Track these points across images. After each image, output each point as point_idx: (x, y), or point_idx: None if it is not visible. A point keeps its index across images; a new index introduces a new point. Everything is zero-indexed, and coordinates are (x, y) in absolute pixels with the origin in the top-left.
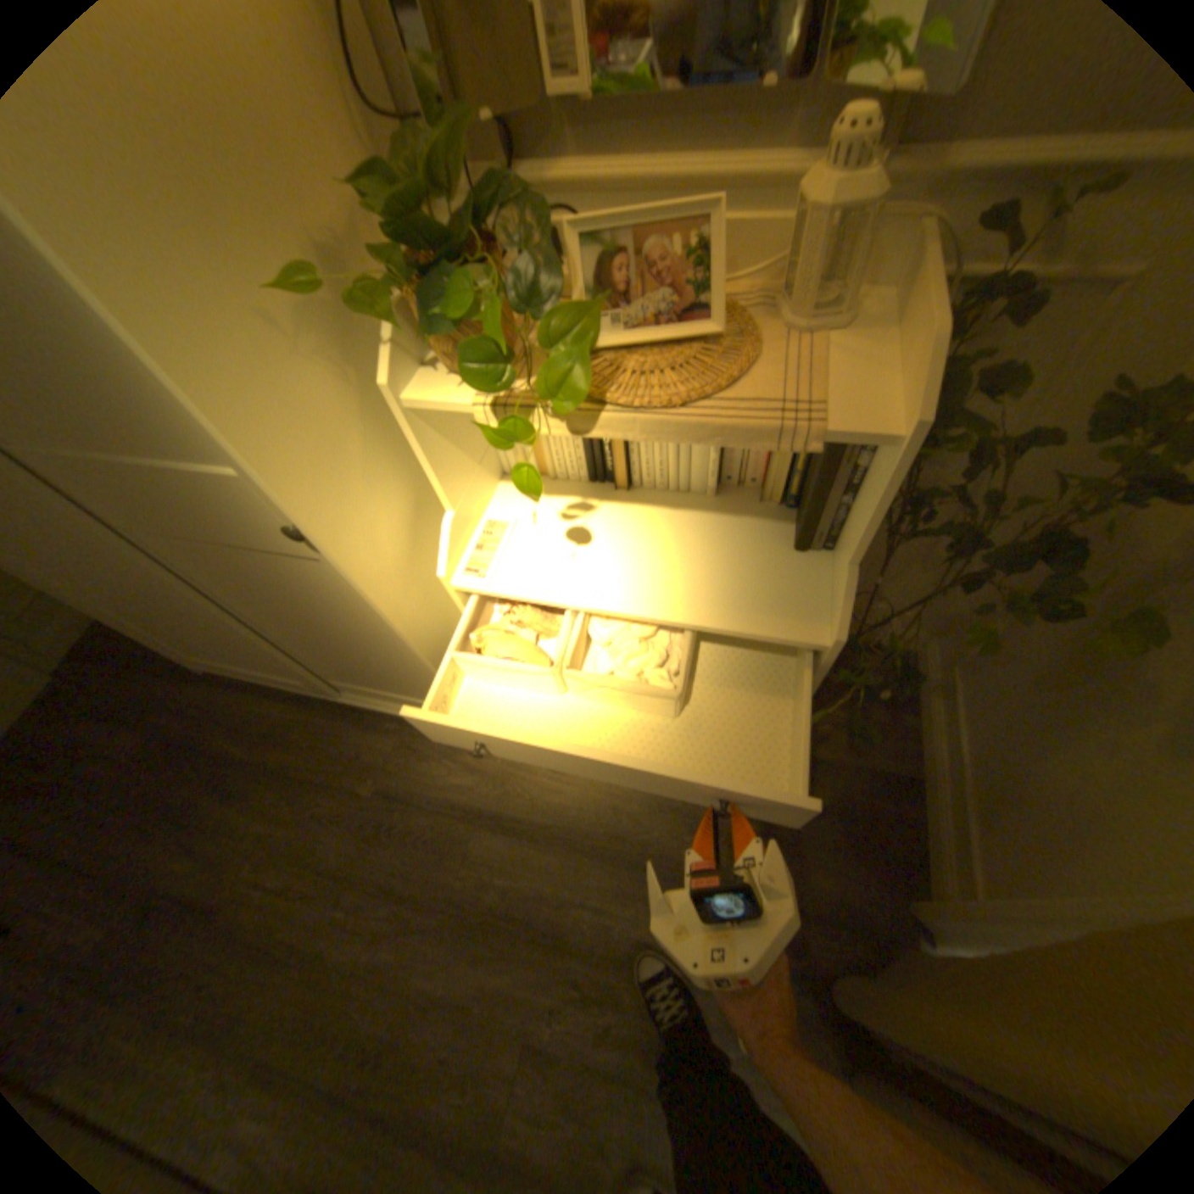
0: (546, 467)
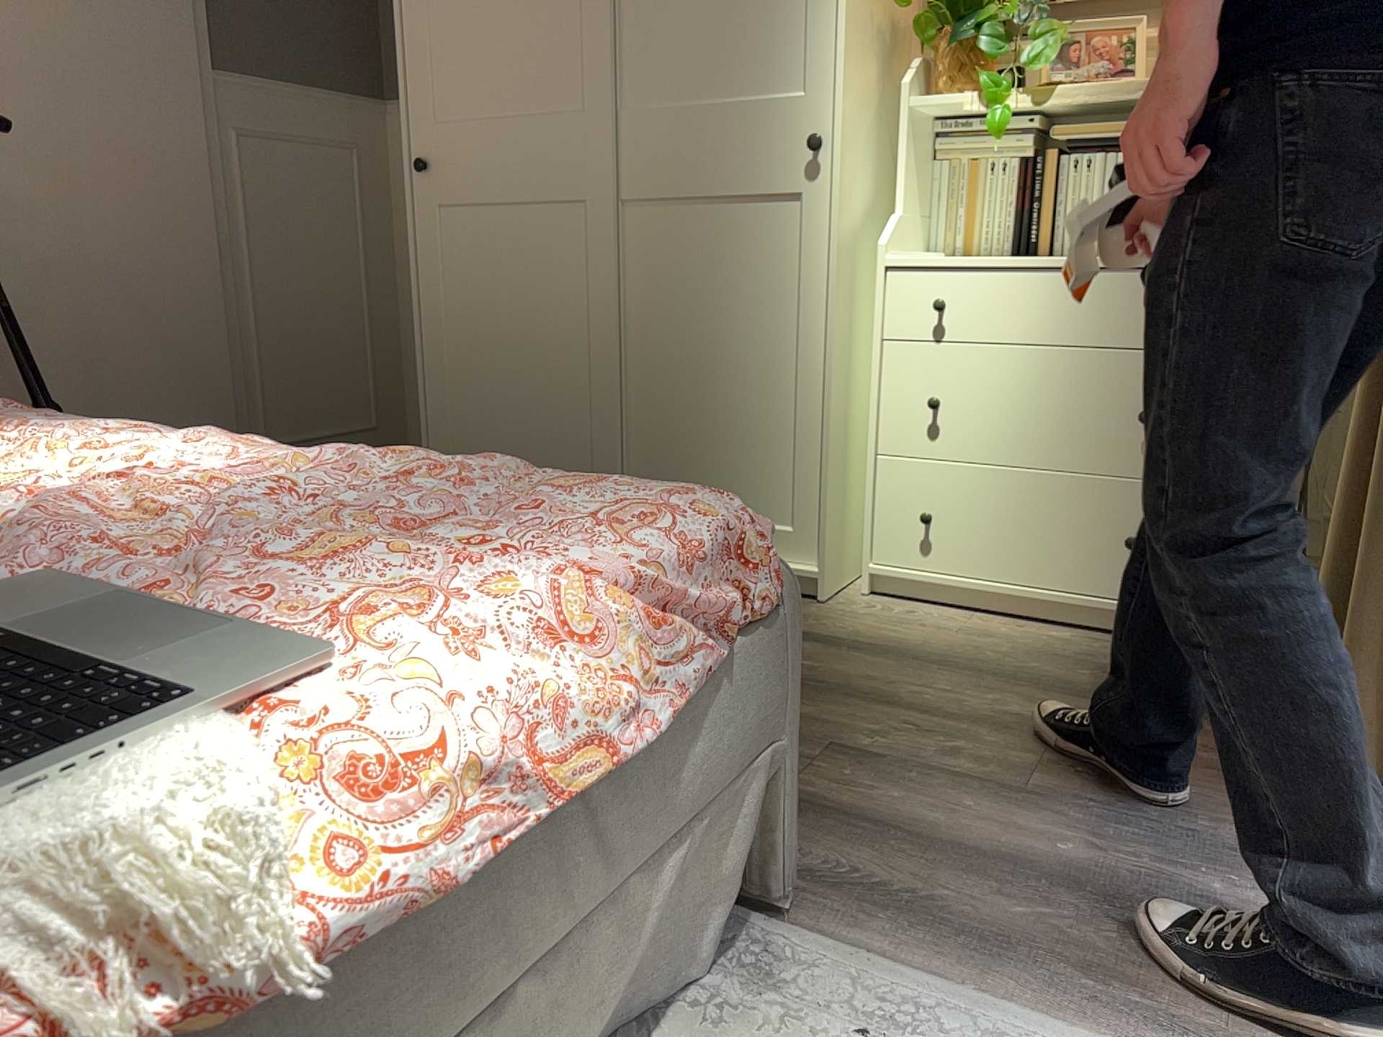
0: (972, 244)
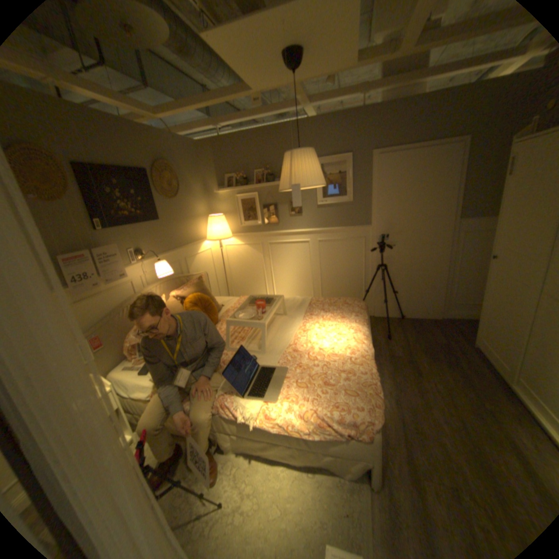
0: None
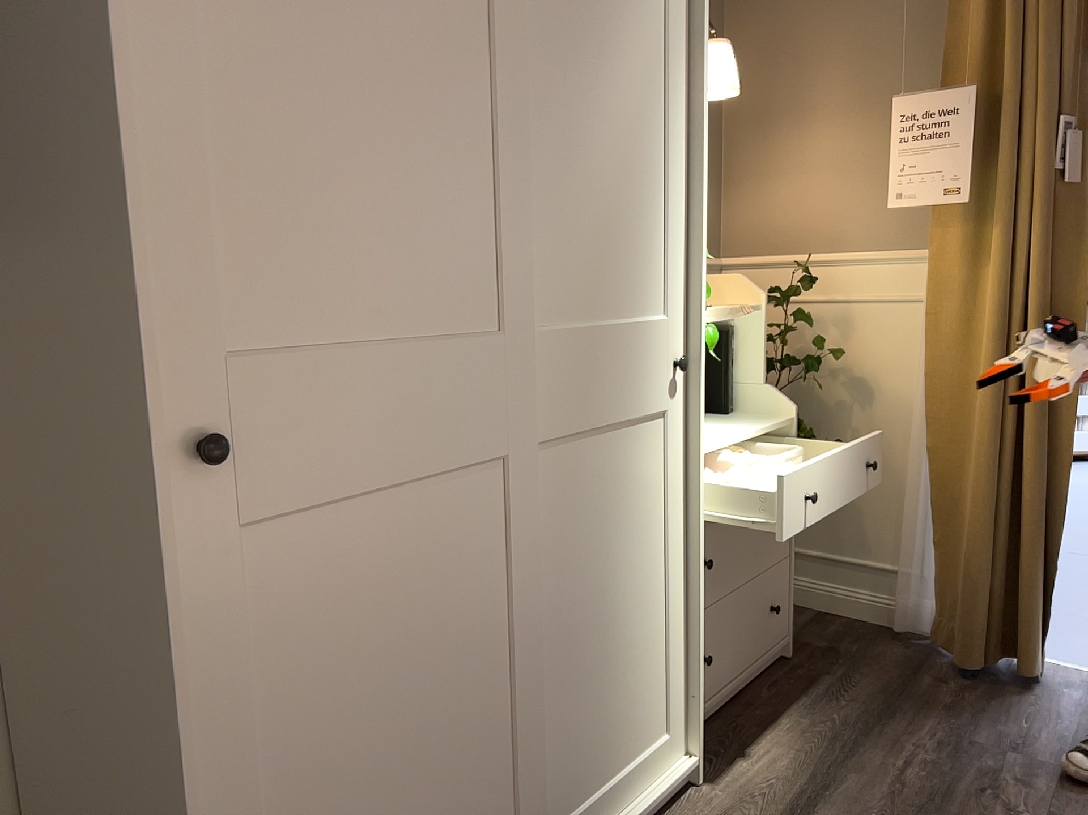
0: None
